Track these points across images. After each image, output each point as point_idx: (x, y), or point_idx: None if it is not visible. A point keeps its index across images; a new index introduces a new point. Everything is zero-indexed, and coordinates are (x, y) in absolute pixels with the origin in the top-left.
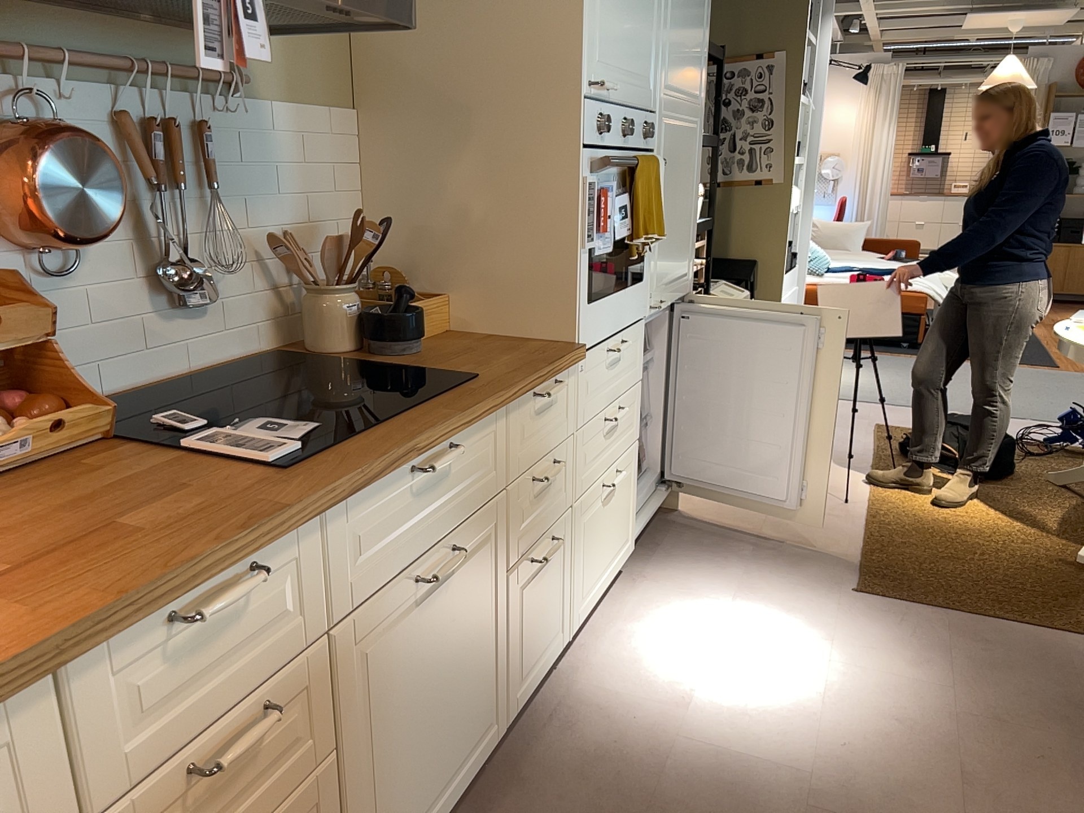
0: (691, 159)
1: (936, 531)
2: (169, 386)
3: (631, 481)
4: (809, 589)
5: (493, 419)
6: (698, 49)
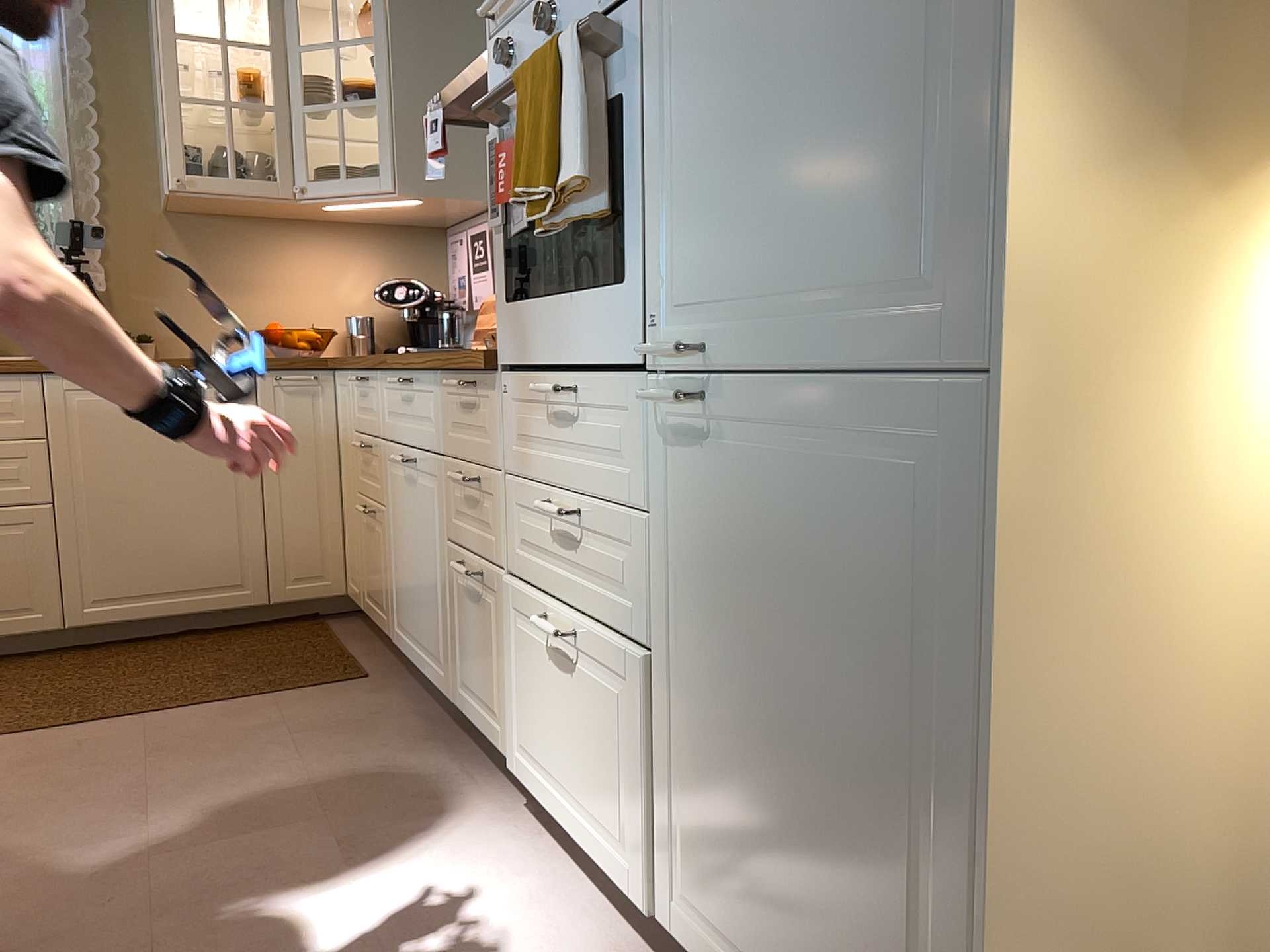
0: None
1: None
2: None
3: (633, 723)
4: None
5: (433, 381)
6: None
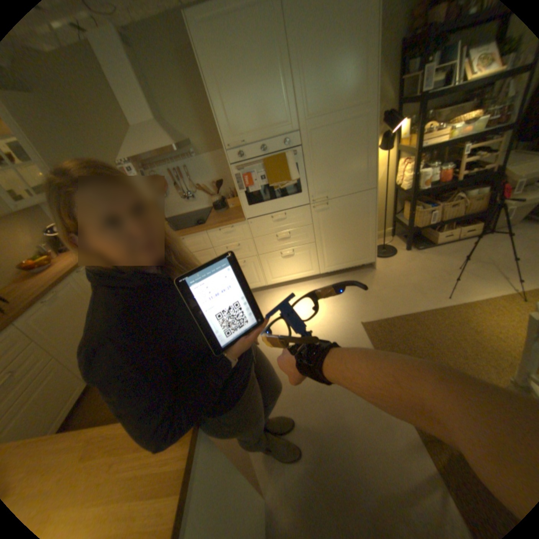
0: (357, 132)
1: (458, 333)
2: (190, 213)
3: (308, 254)
4: (351, 313)
5: (200, 234)
6: (355, 76)
